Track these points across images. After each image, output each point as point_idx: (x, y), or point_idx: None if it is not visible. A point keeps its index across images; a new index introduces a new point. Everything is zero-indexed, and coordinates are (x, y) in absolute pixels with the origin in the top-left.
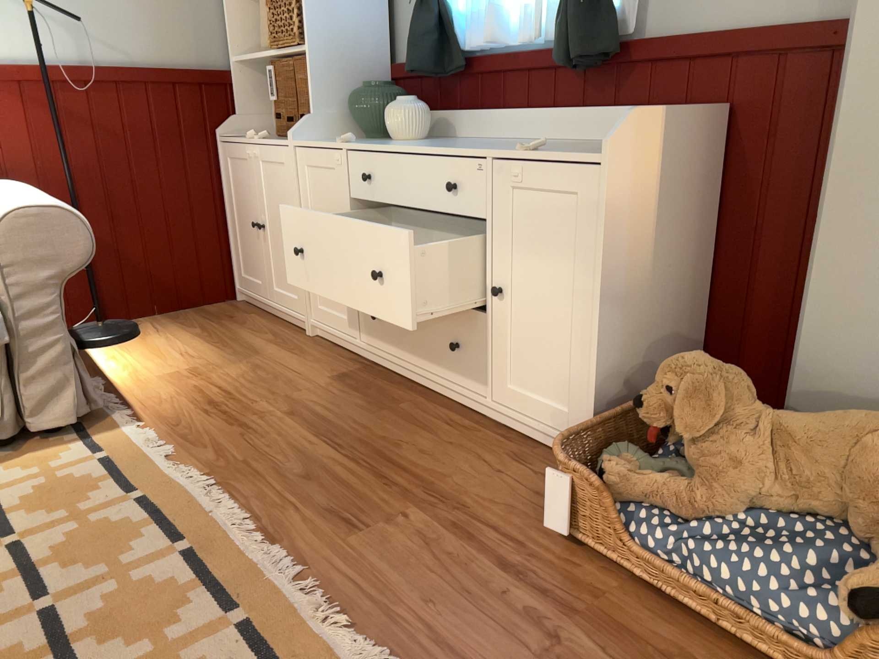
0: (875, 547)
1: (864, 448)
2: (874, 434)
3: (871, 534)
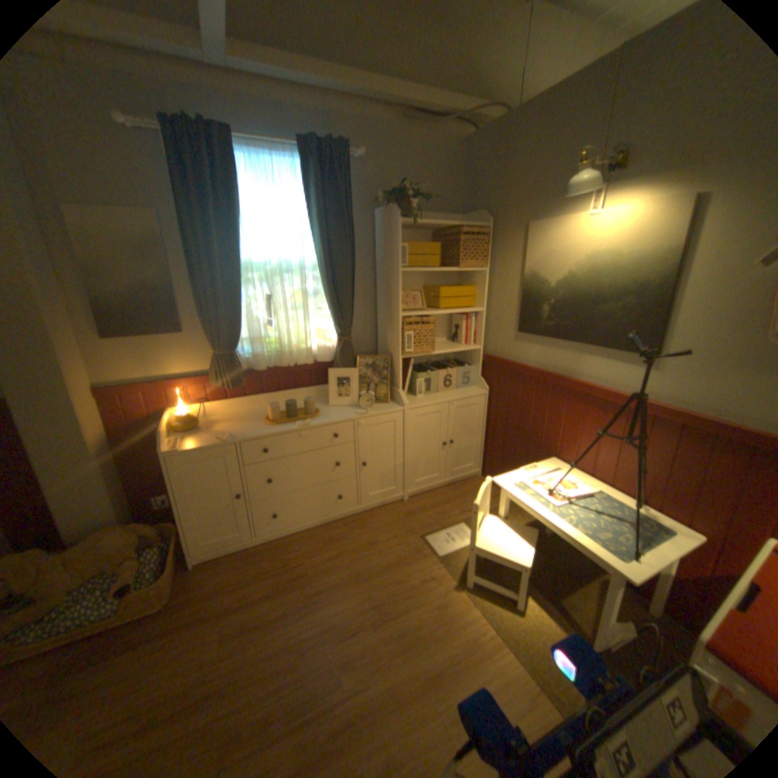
0: (117, 574)
1: (98, 549)
2: (99, 543)
3: (114, 571)
